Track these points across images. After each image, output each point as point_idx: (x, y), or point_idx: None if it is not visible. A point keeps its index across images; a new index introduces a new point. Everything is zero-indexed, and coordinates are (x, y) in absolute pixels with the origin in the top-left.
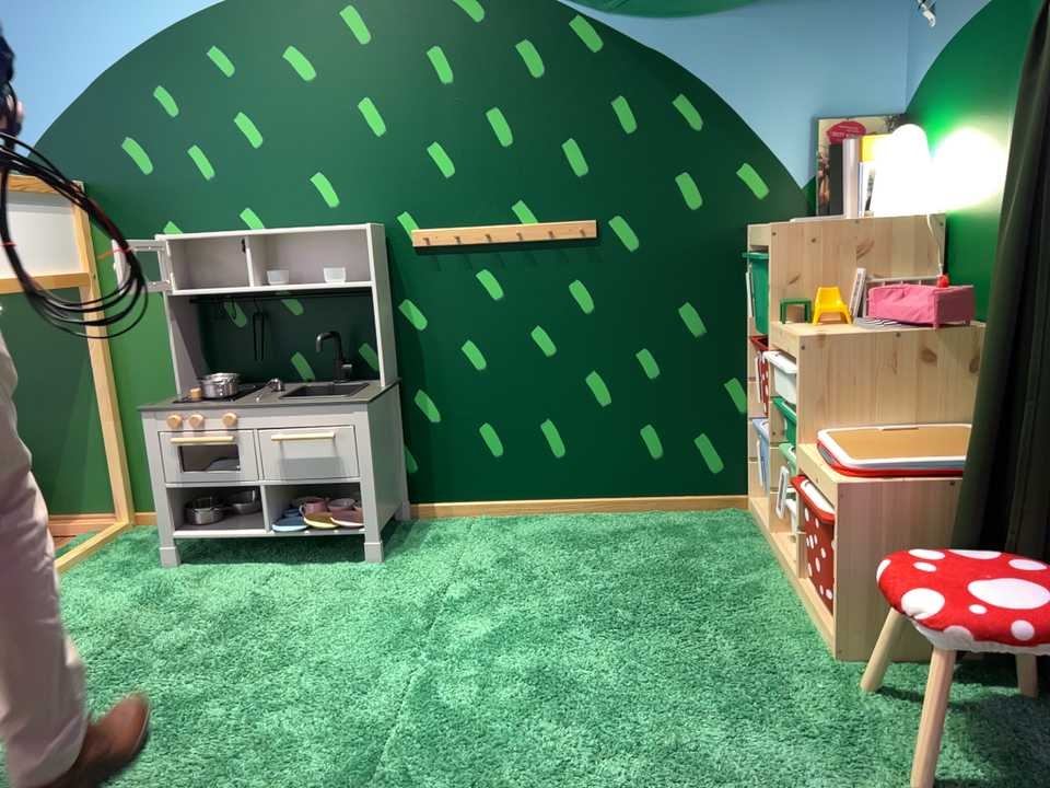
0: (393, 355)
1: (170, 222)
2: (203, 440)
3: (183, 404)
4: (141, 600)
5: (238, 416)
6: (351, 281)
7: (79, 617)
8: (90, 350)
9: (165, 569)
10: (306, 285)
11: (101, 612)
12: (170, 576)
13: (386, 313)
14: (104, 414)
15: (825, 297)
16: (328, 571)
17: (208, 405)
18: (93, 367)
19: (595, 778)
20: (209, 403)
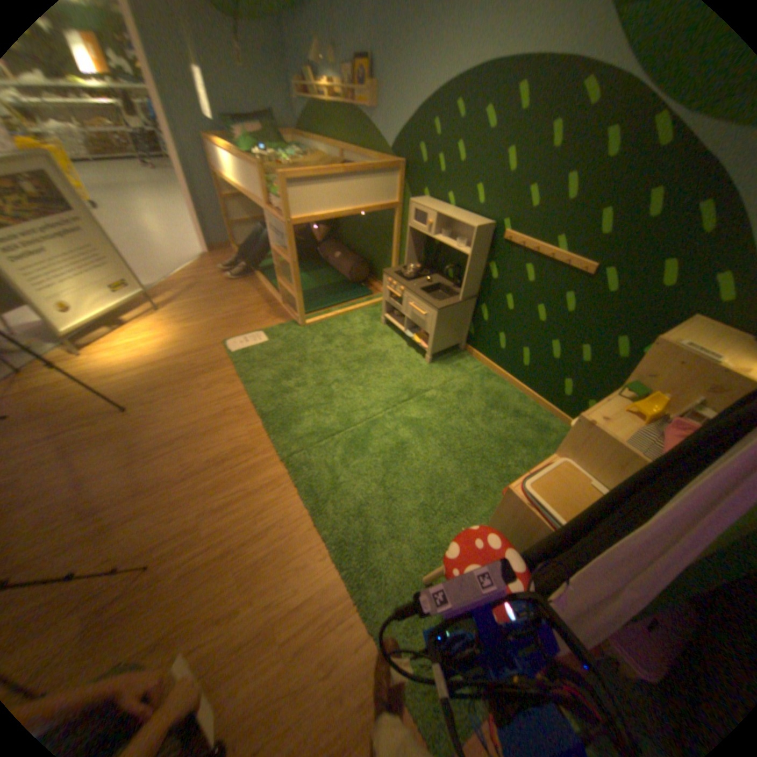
0: (480, 285)
1: (425, 190)
2: (393, 294)
3: (397, 275)
4: (364, 334)
5: (403, 291)
6: (468, 249)
7: (347, 331)
8: (393, 234)
9: (380, 325)
10: (454, 242)
11: (353, 332)
12: (379, 329)
13: (482, 267)
14: (393, 259)
15: (663, 399)
16: (413, 357)
17: (399, 281)
18: (396, 239)
19: (367, 485)
20: (402, 279)
